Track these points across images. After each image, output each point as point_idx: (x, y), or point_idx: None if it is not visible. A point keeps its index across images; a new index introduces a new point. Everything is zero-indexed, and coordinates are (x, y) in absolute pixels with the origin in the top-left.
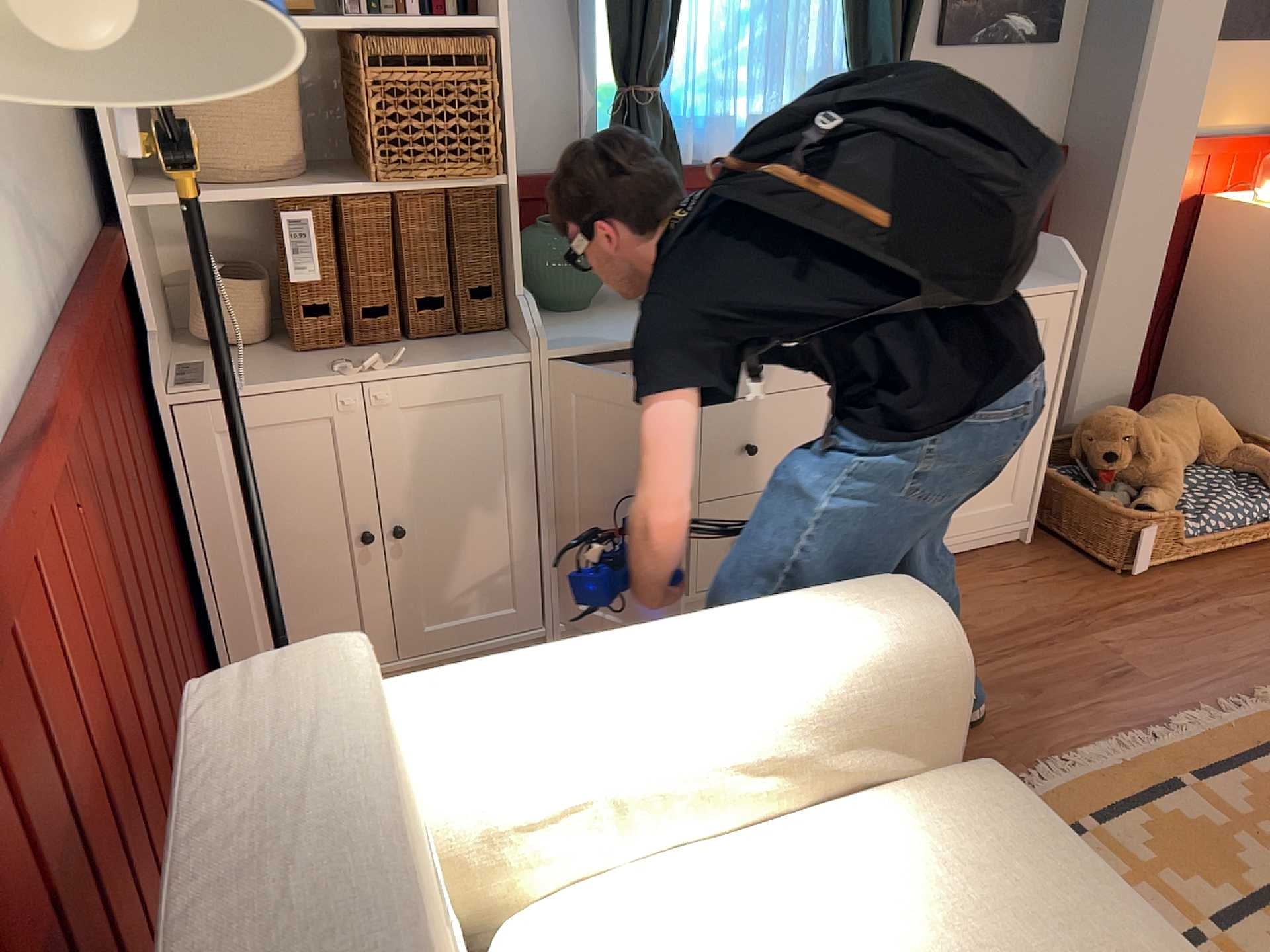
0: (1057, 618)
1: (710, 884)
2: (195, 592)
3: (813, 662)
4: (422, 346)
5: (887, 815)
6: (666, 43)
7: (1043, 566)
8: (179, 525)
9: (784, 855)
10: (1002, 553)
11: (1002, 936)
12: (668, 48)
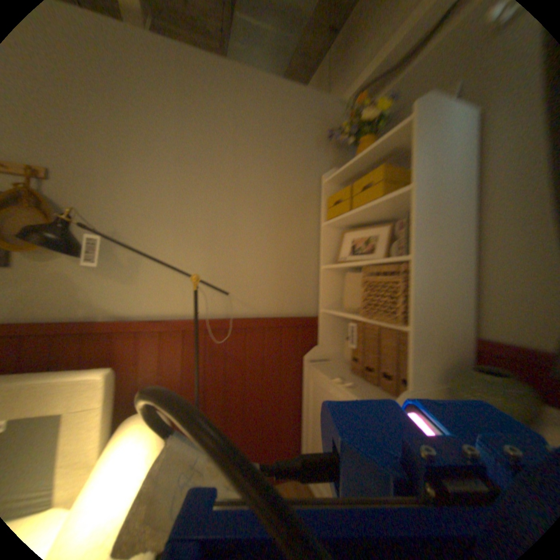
0: None
1: None
2: (303, 424)
3: None
4: (380, 391)
5: None
6: None
7: None
8: (304, 400)
9: None
10: None
11: None
12: None
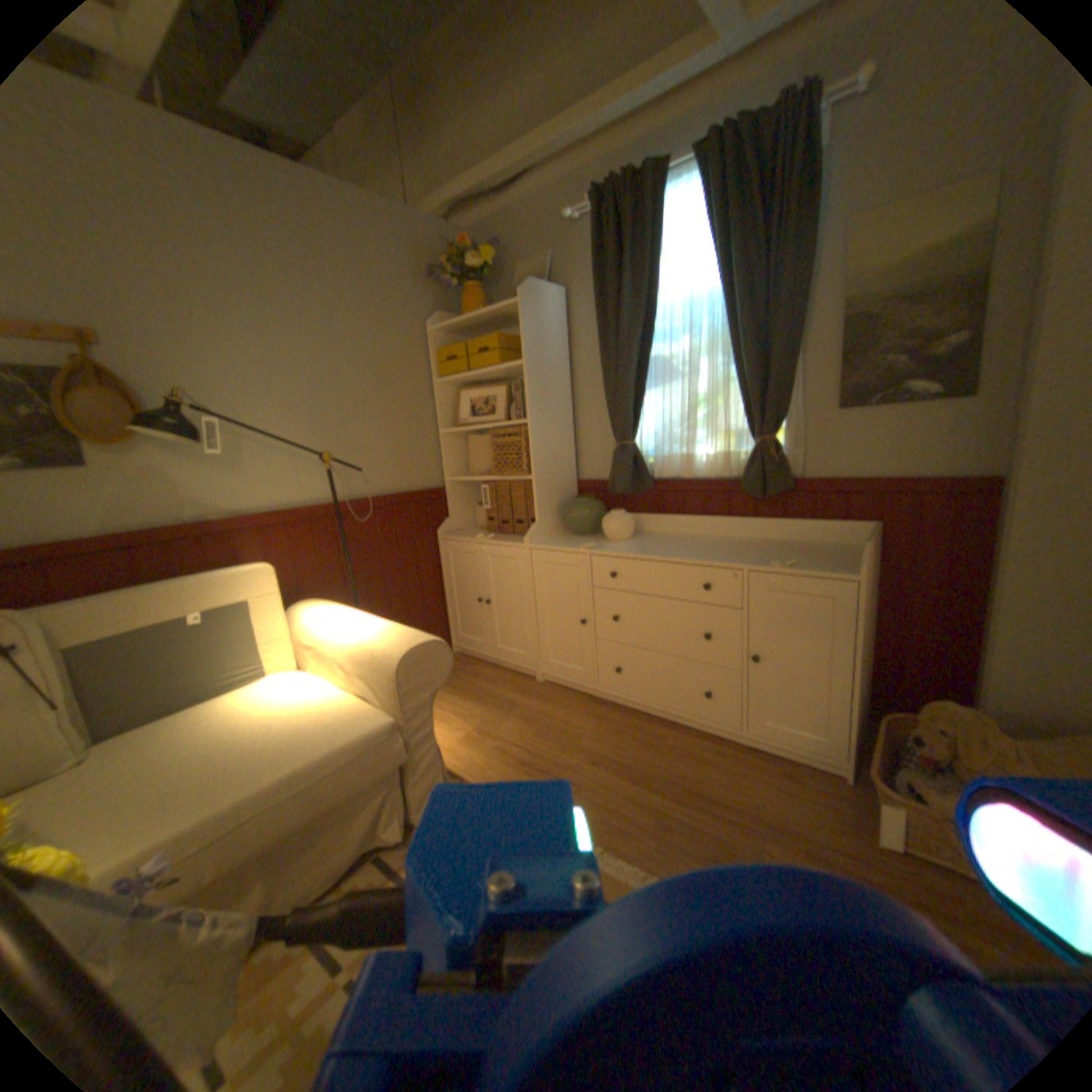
0: (768, 821)
1: (312, 687)
2: (444, 600)
3: (368, 640)
4: (514, 536)
5: (351, 705)
6: (630, 420)
7: (830, 799)
8: (442, 576)
9: (327, 694)
10: (817, 776)
11: (287, 735)
12: (635, 423)
